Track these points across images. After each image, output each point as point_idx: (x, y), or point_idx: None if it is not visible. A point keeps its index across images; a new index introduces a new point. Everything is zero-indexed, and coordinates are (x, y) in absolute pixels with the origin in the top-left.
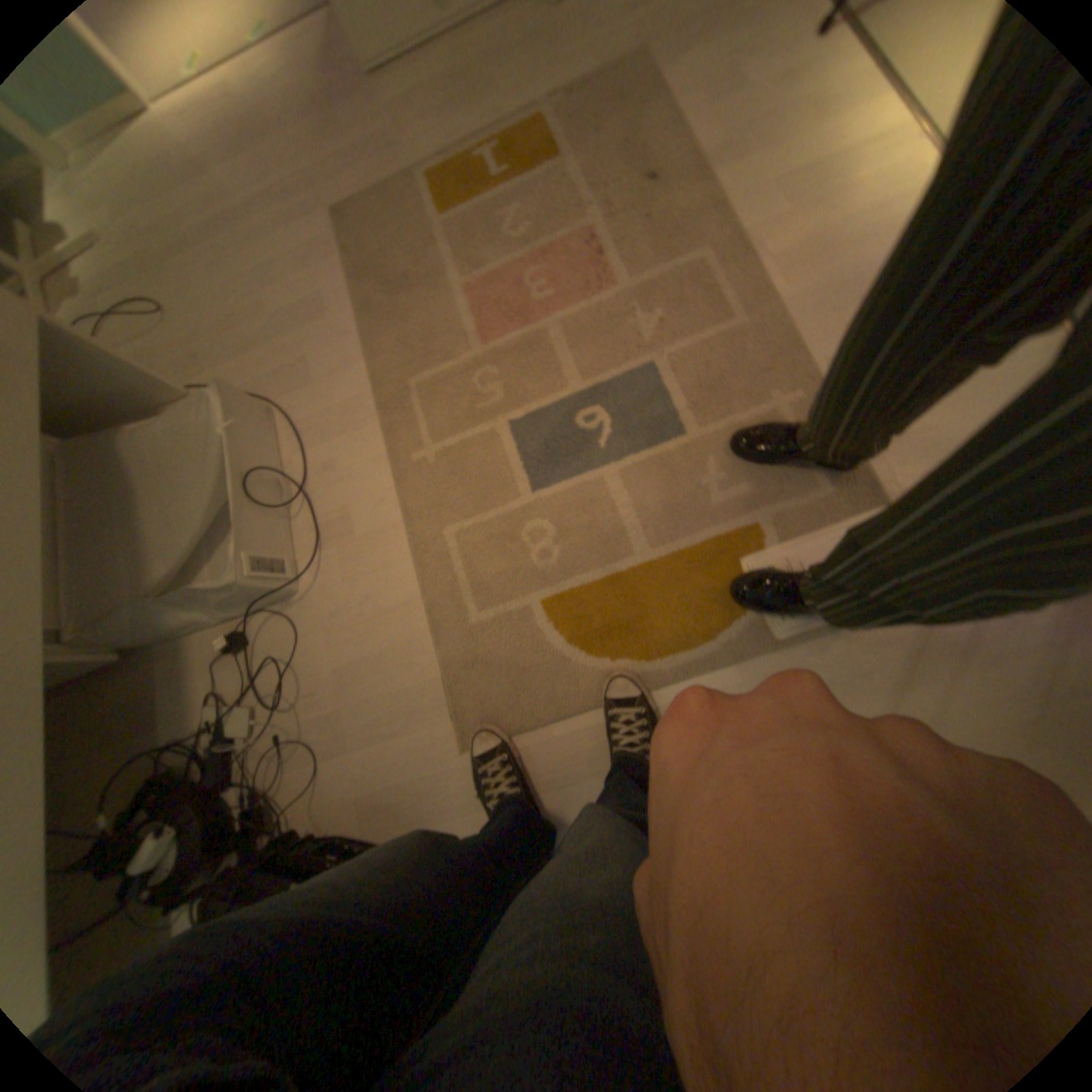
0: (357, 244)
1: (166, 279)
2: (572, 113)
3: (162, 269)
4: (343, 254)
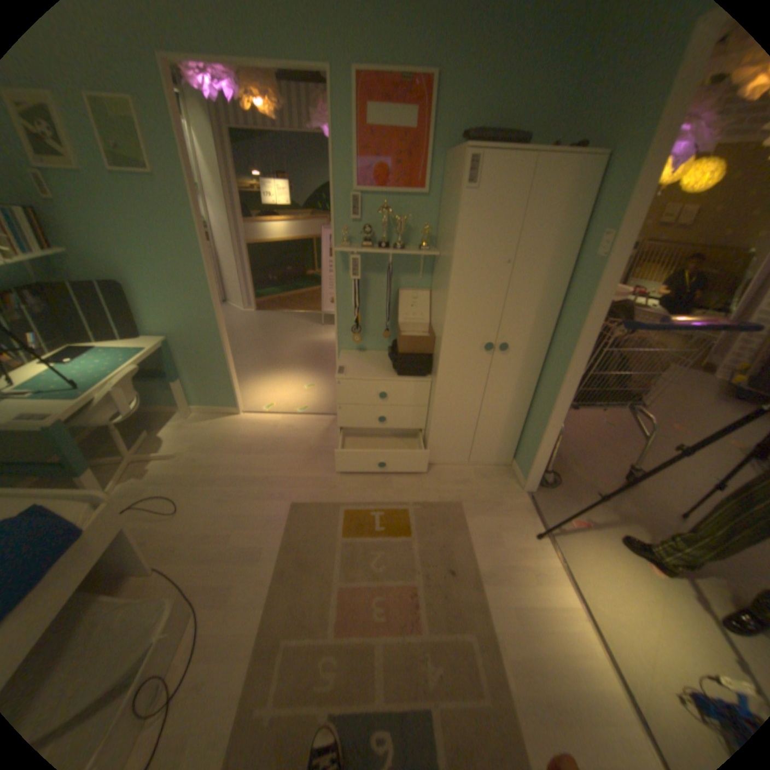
0: (294, 531)
1: (188, 498)
2: (421, 517)
3: (190, 491)
4: (285, 533)
